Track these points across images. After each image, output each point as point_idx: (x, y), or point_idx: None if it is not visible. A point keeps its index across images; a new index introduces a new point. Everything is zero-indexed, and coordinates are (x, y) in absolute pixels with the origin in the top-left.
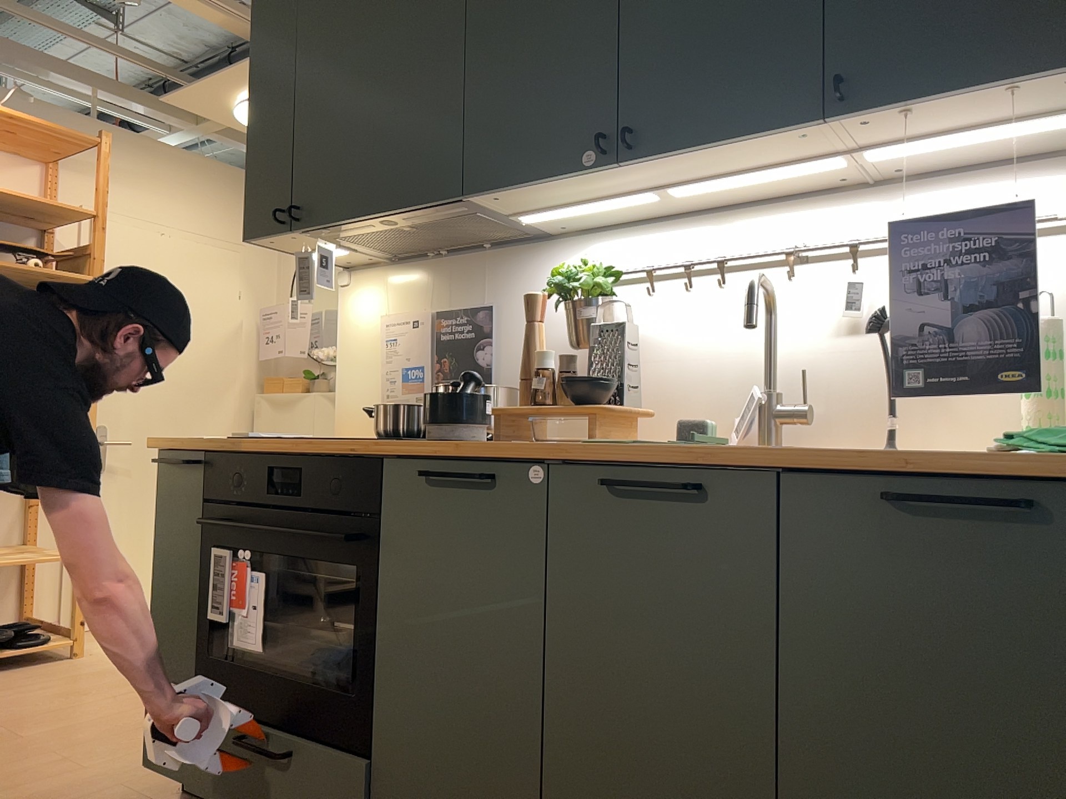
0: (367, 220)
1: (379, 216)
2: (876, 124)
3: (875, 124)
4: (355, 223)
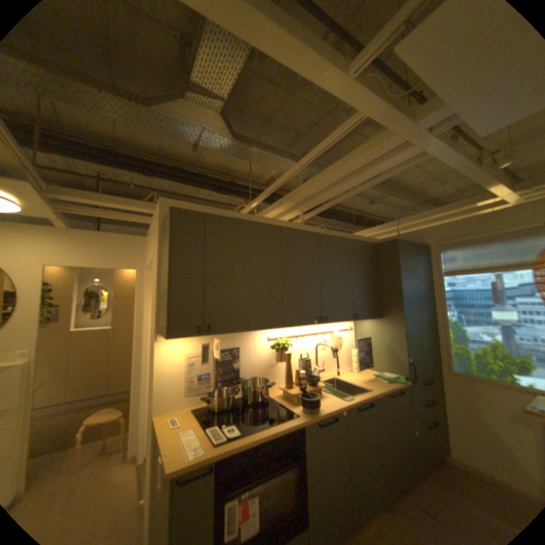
0: (240, 332)
1: (247, 331)
2: (353, 320)
3: (352, 320)
4: (234, 333)
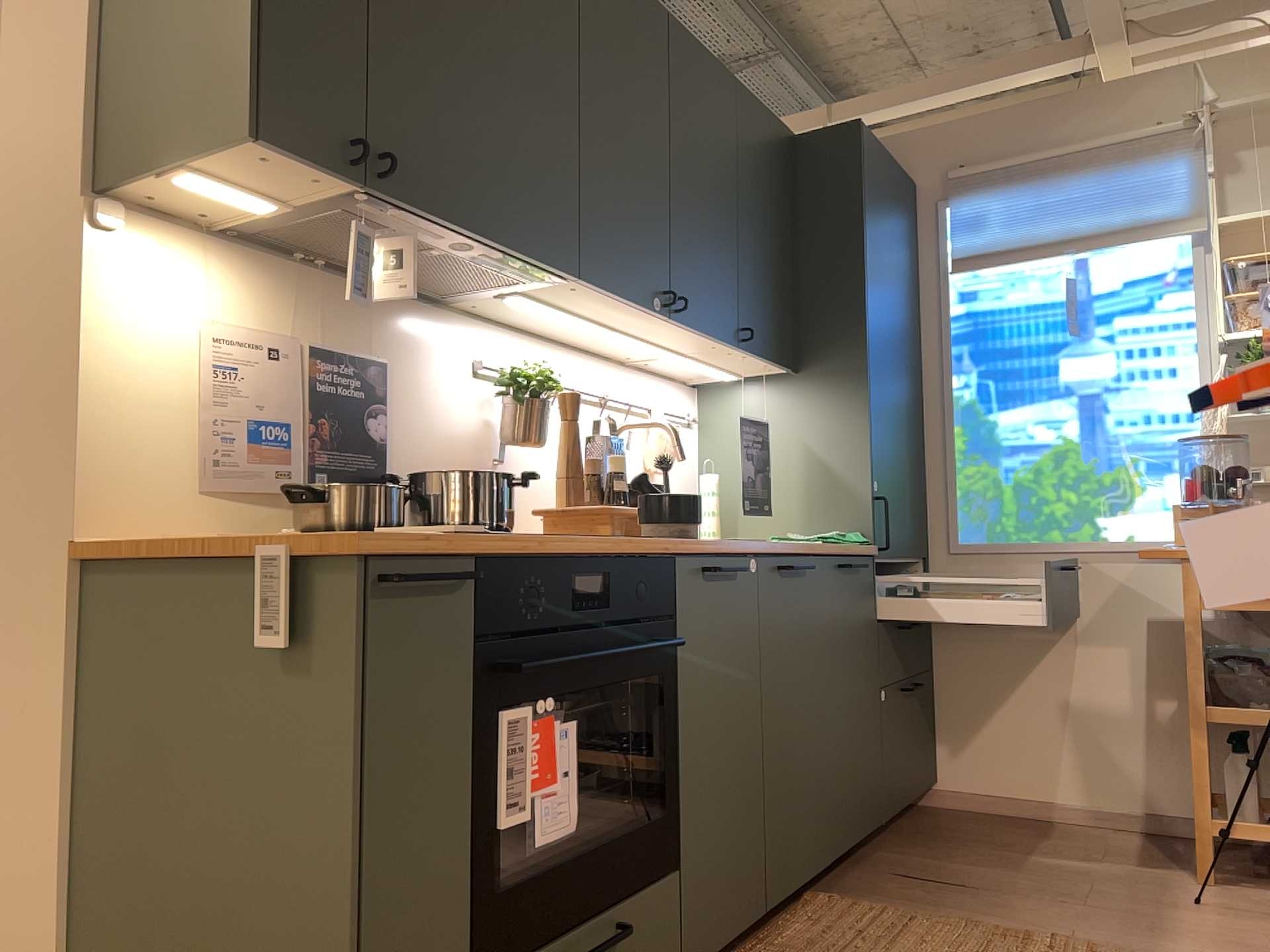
0: (465, 235)
1: (483, 242)
2: (731, 353)
3: (730, 353)
4: (447, 229)
